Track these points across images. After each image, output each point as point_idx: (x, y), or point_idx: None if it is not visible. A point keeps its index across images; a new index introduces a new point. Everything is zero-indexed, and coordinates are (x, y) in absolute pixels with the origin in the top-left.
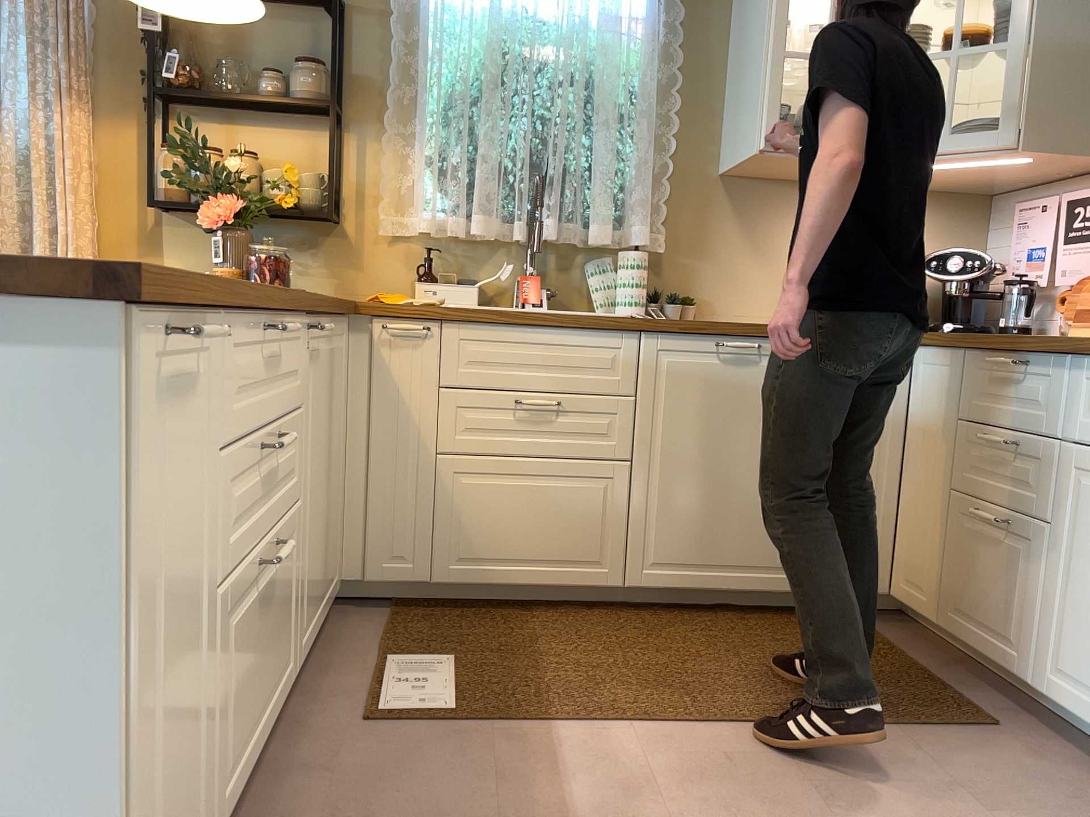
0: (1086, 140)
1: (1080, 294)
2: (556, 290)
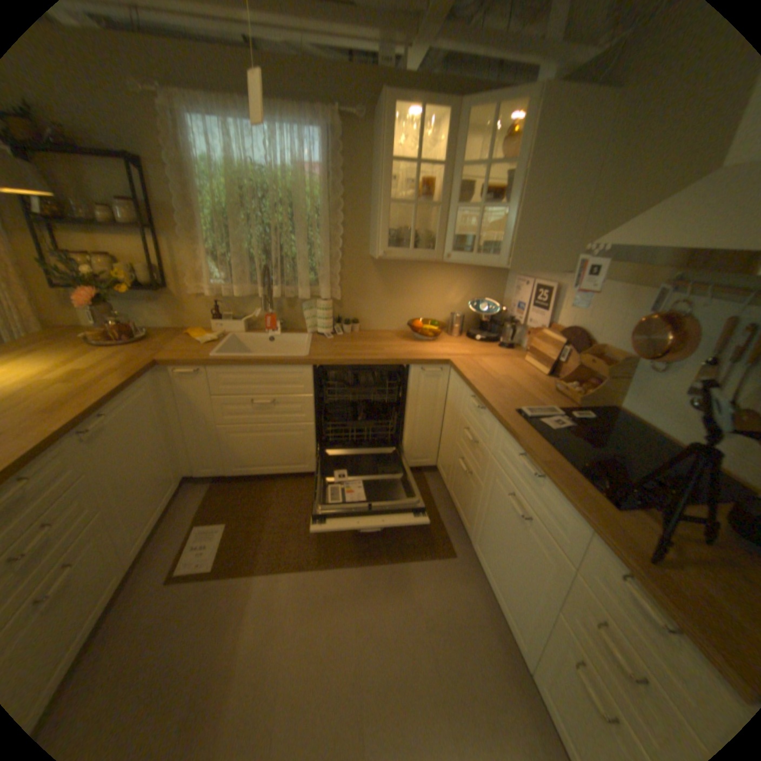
0: (543, 263)
1: (534, 337)
2: (287, 319)
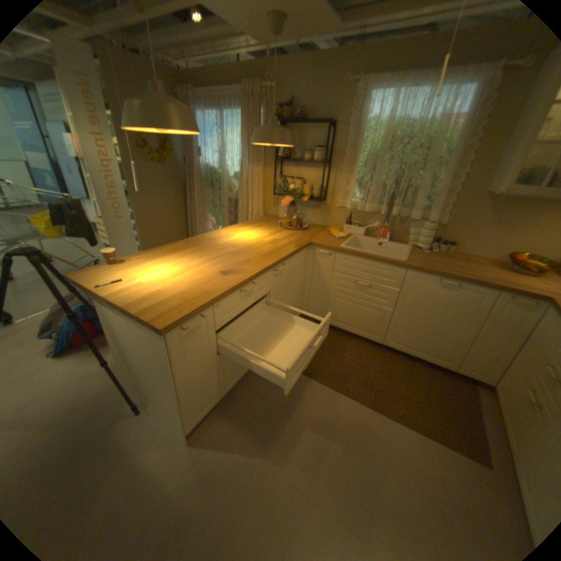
0: None
1: None
2: (396, 231)
